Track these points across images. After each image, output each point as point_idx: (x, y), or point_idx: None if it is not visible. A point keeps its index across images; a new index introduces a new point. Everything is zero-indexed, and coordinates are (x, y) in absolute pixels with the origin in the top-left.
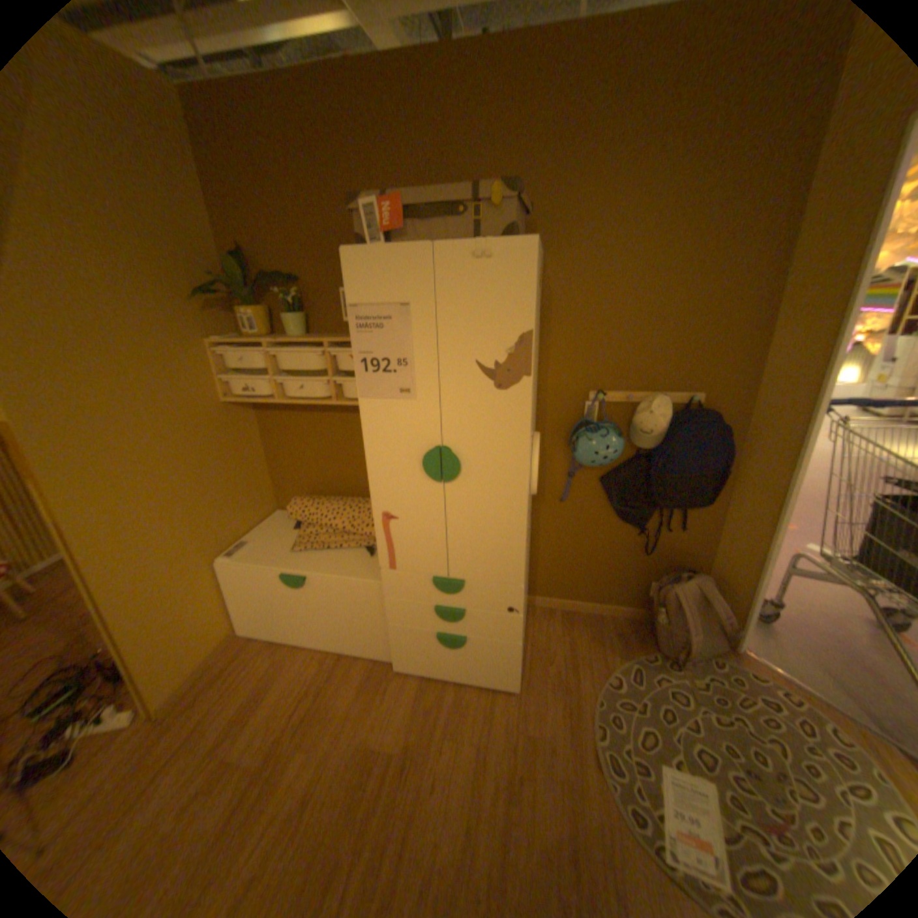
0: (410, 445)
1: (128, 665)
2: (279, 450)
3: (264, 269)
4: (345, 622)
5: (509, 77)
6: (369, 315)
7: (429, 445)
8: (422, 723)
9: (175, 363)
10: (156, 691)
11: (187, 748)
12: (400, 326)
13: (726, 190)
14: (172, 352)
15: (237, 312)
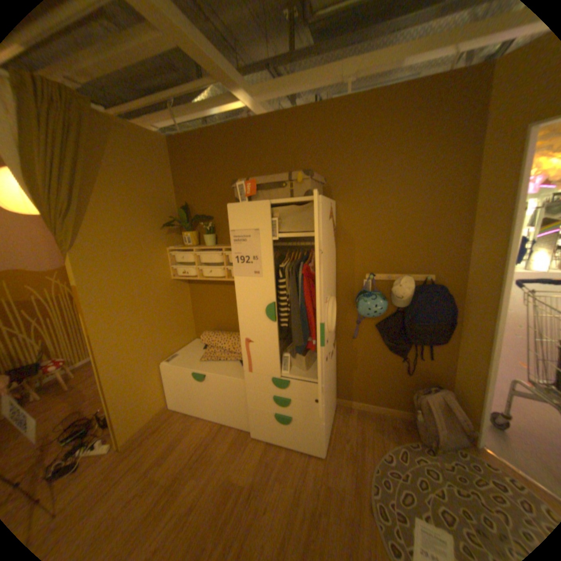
0: (260, 301)
1: (111, 416)
2: (199, 305)
3: (197, 213)
4: (225, 404)
5: (315, 121)
6: (240, 235)
7: (269, 301)
8: (264, 470)
9: (152, 259)
10: (123, 433)
11: (134, 469)
12: (255, 240)
13: (433, 165)
14: (151, 254)
15: (183, 234)
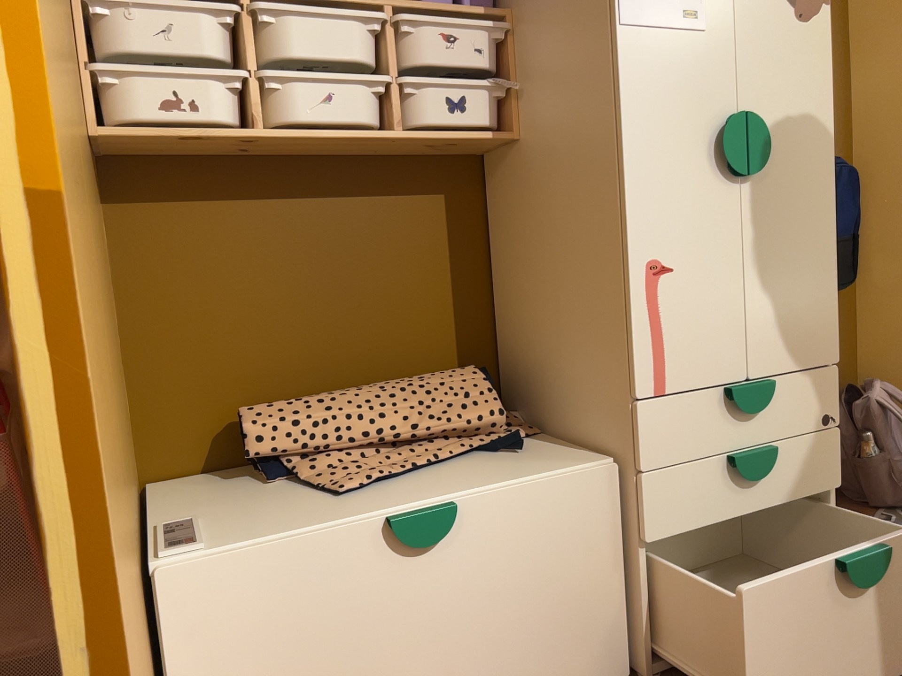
0: (697, 113)
1: None
2: (171, 304)
3: None
4: (537, 606)
5: None
6: None
7: (723, 112)
8: None
9: None
10: None
11: None
12: None
13: None
14: None
15: None
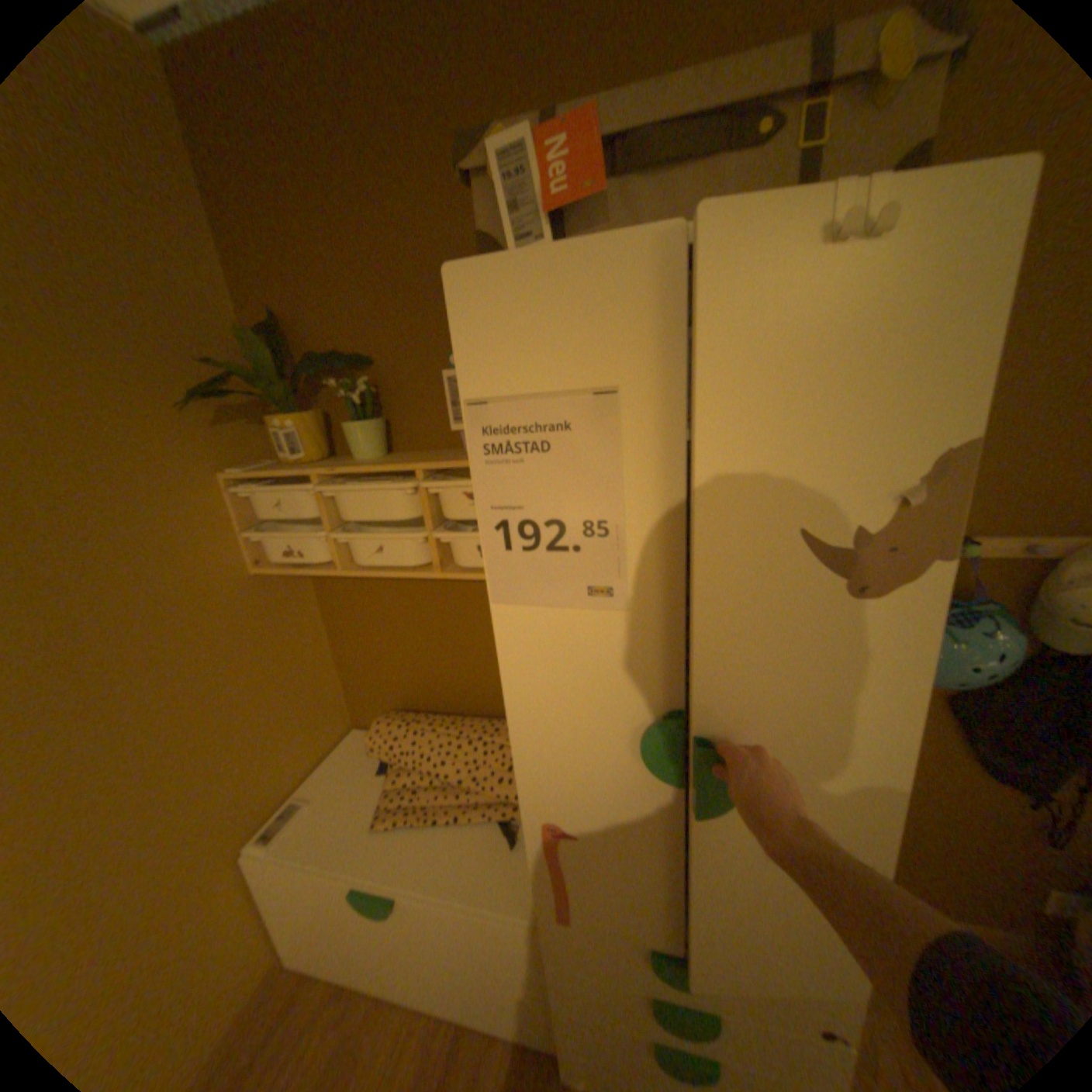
0: (610, 700)
1: None
2: (353, 637)
3: (316, 347)
4: (469, 977)
5: None
6: (516, 420)
7: (656, 704)
8: None
9: (163, 520)
10: None
11: None
12: (595, 442)
13: None
14: (155, 500)
15: (271, 423)
